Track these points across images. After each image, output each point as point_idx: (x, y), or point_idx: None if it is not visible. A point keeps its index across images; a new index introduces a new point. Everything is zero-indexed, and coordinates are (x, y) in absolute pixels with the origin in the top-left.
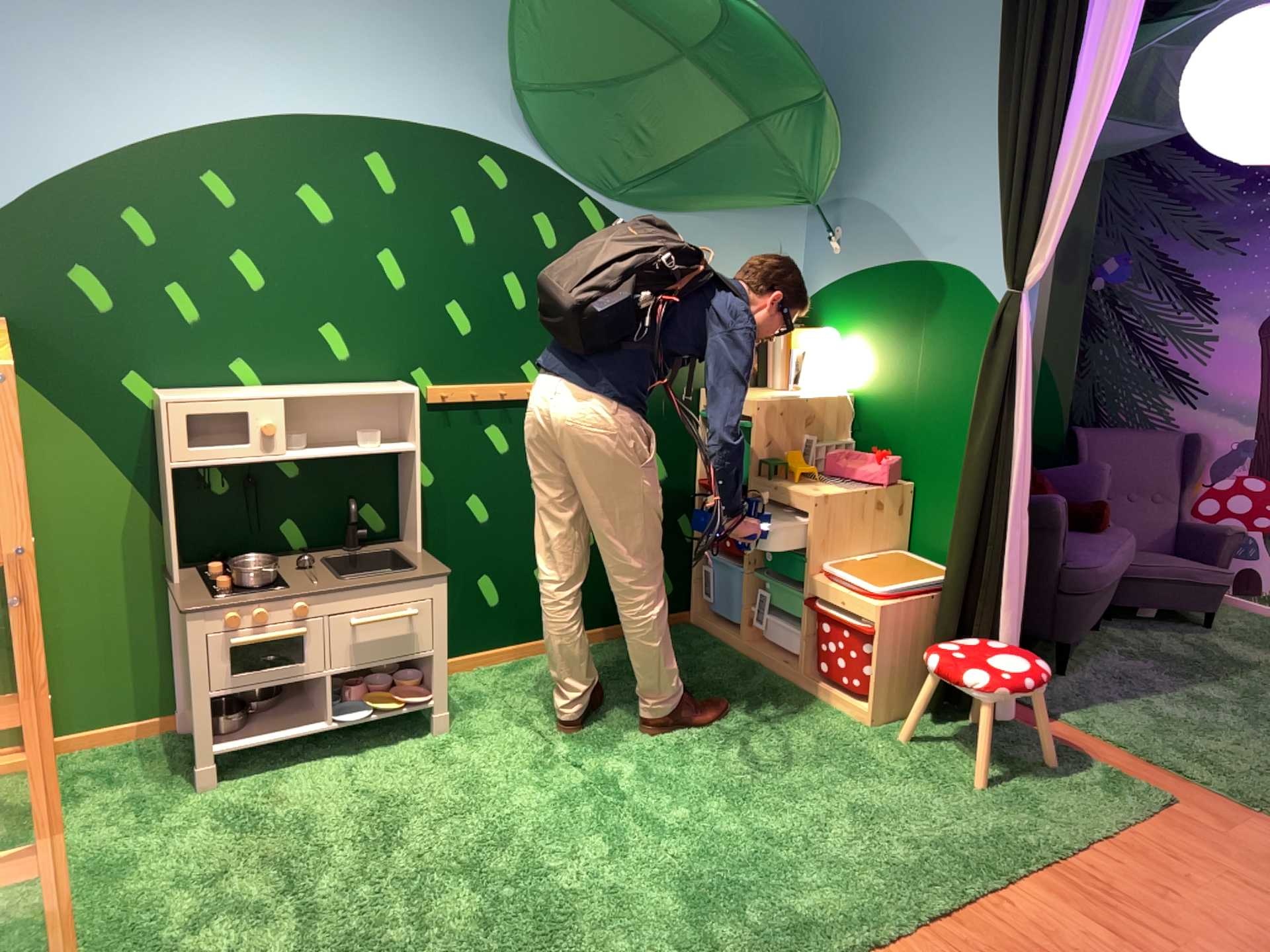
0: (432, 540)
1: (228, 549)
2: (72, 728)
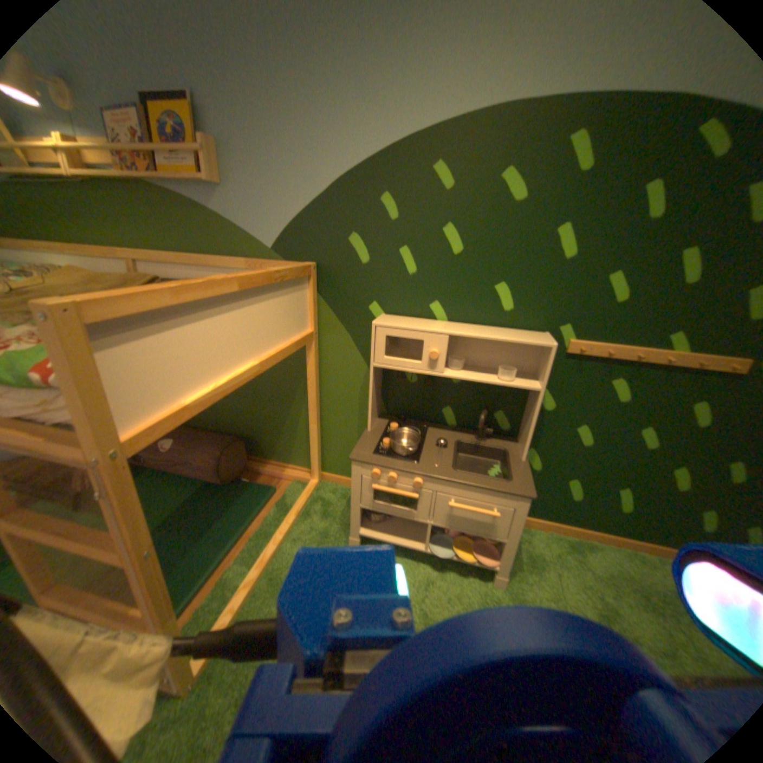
0: (538, 443)
1: (404, 411)
2: (324, 469)
